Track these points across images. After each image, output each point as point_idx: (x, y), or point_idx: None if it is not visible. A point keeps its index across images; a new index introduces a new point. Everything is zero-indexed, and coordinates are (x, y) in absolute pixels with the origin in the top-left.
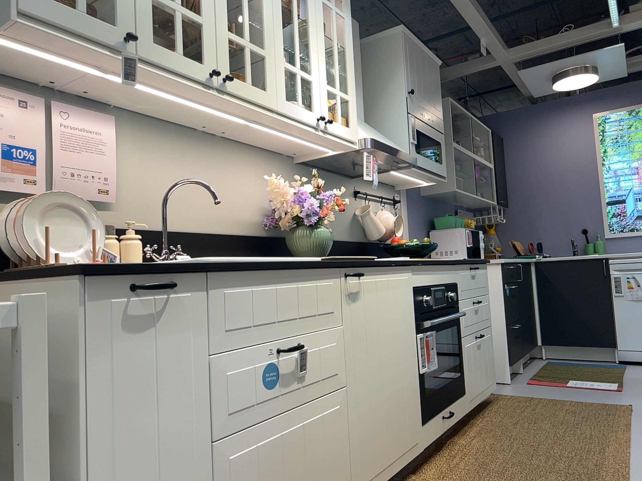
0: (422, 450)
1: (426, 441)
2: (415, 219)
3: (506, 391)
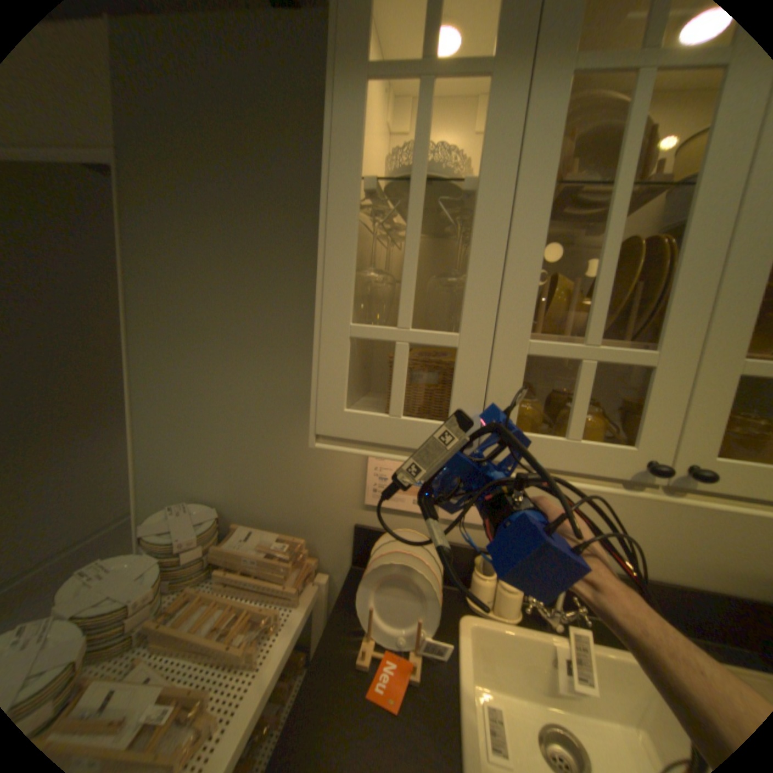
0: None
1: None
2: None
3: None
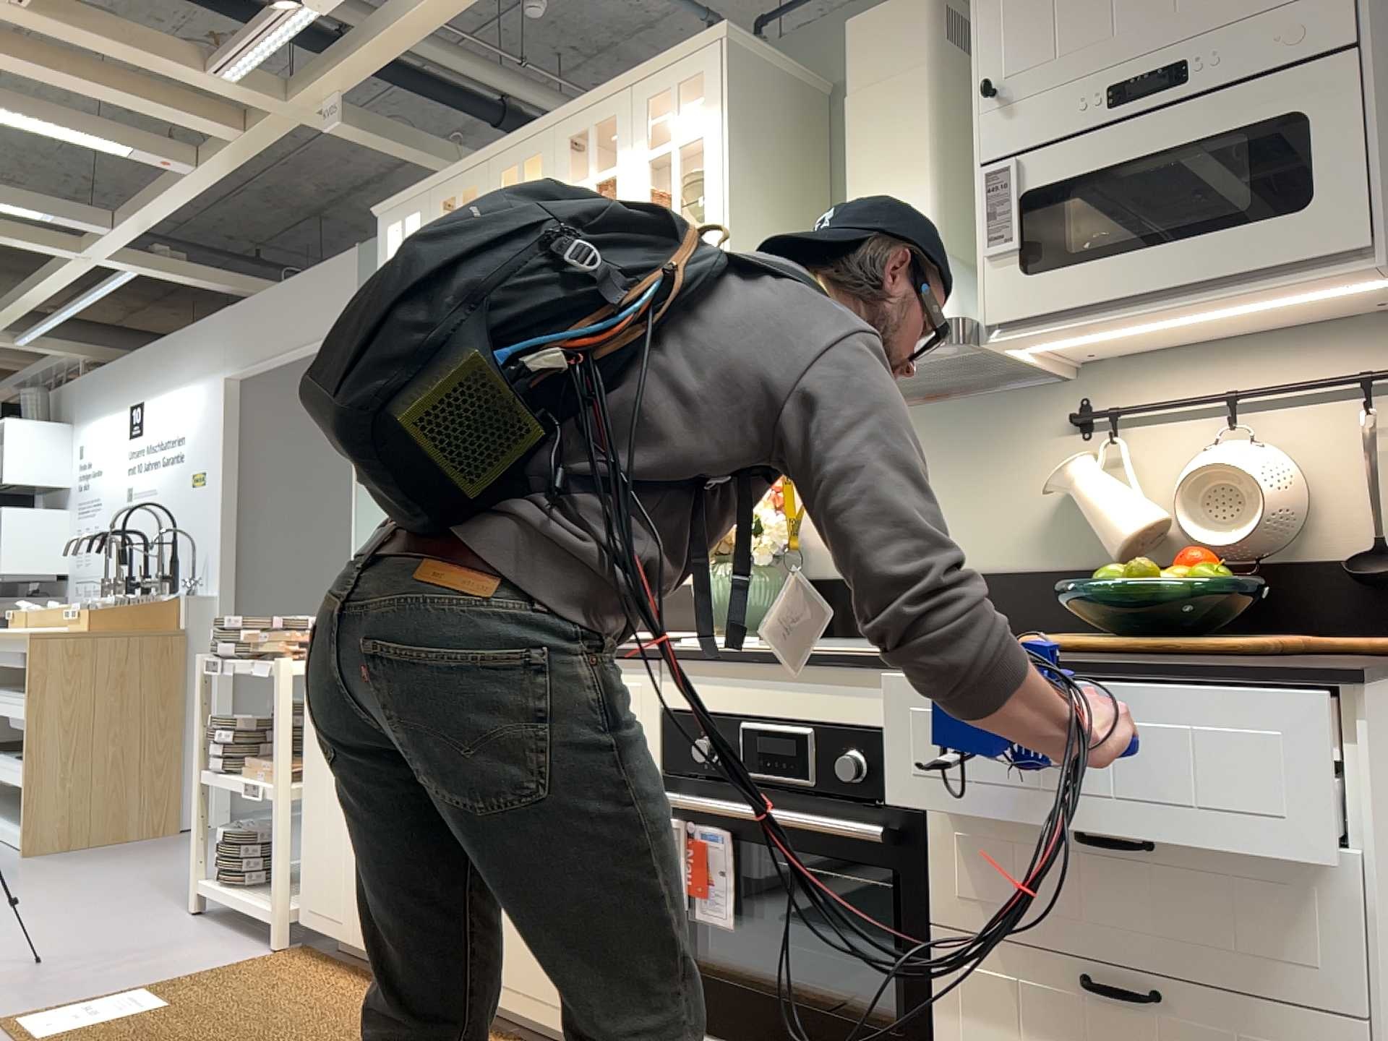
0: None
1: None
2: None
3: None
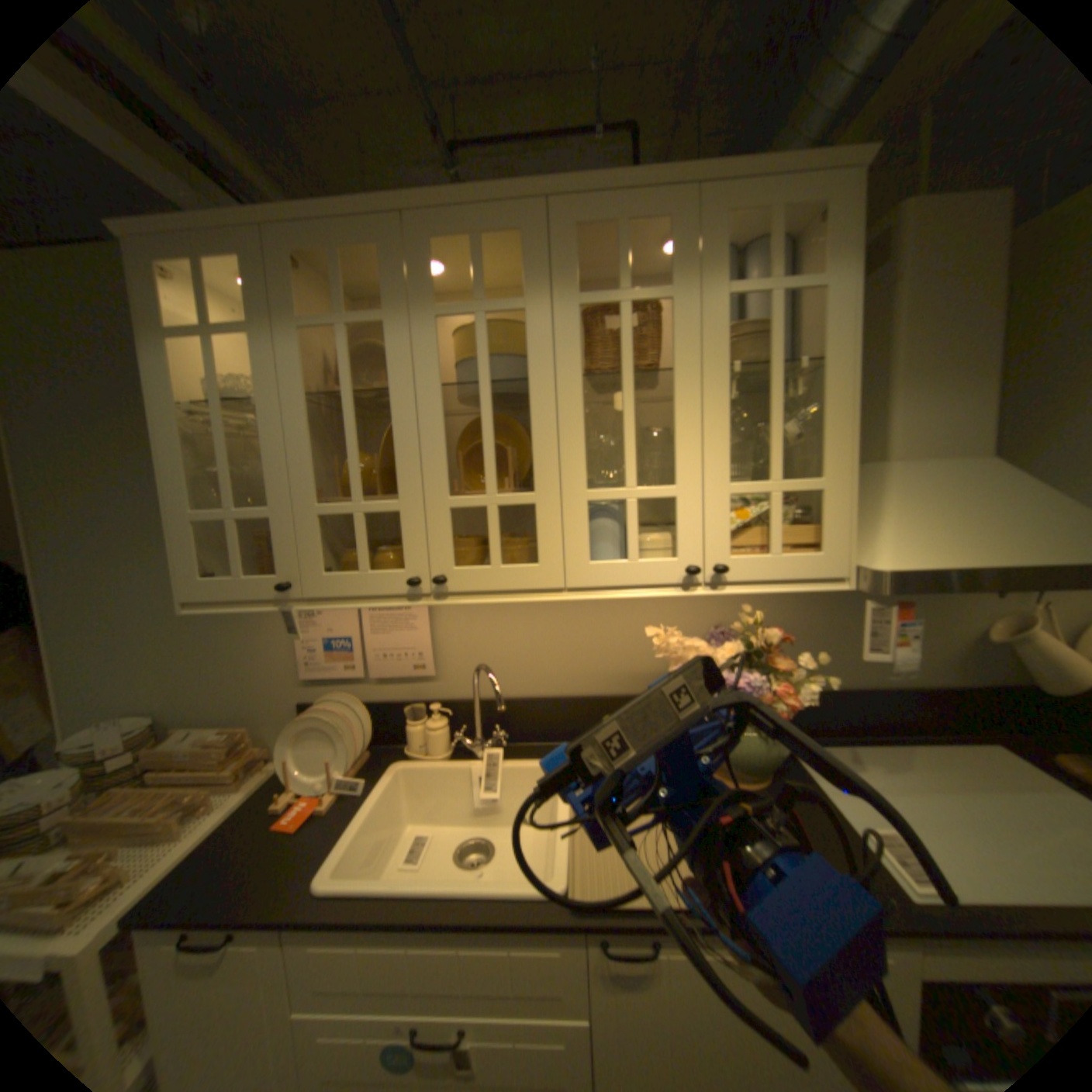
0: None
1: None
2: None
3: None
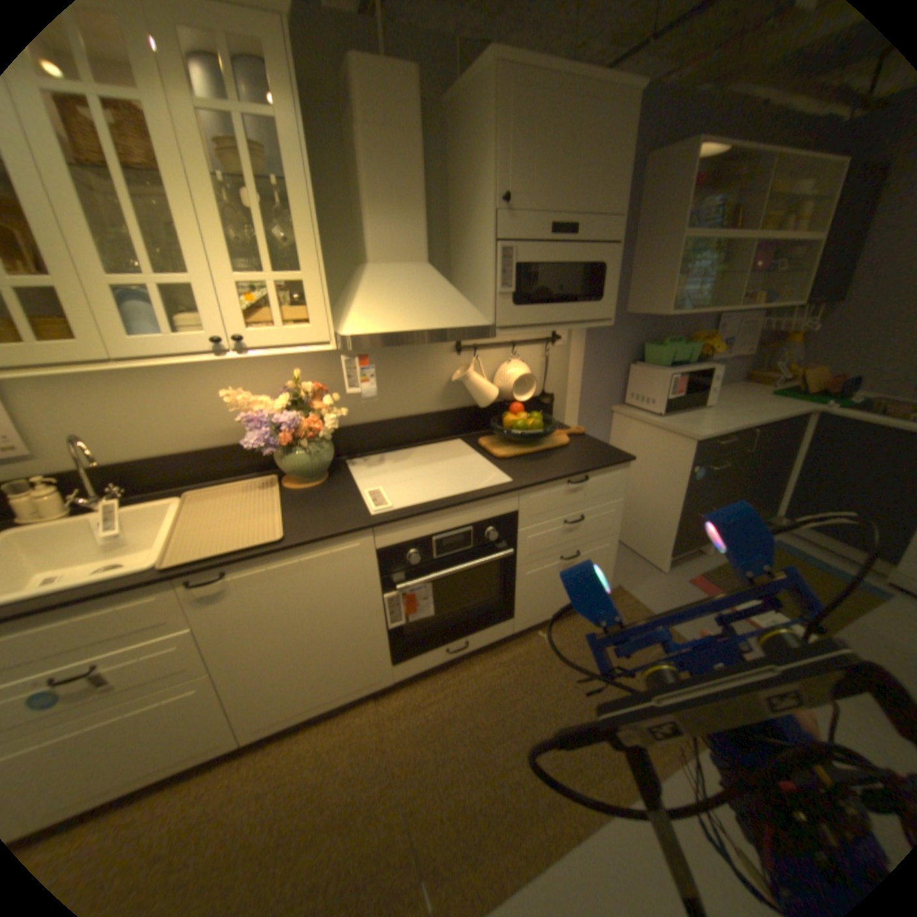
0: (393, 685)
1: (401, 678)
2: (598, 353)
3: (642, 590)
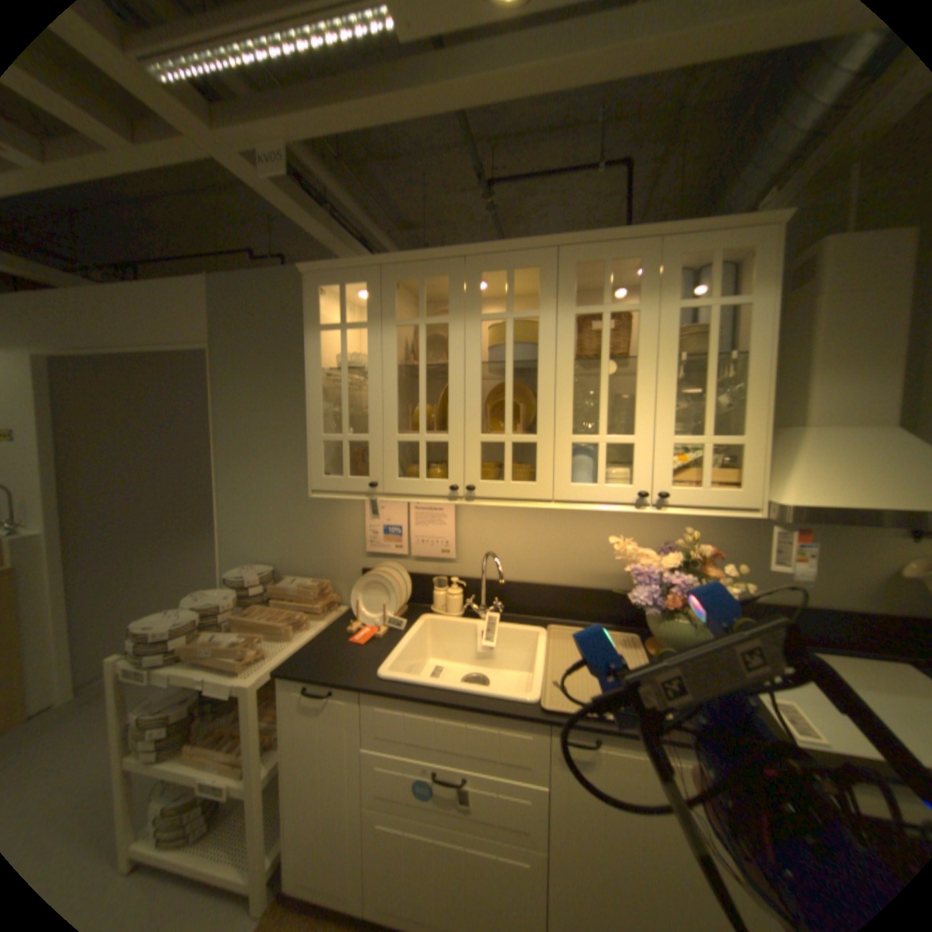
0: None
1: None
2: None
3: None
